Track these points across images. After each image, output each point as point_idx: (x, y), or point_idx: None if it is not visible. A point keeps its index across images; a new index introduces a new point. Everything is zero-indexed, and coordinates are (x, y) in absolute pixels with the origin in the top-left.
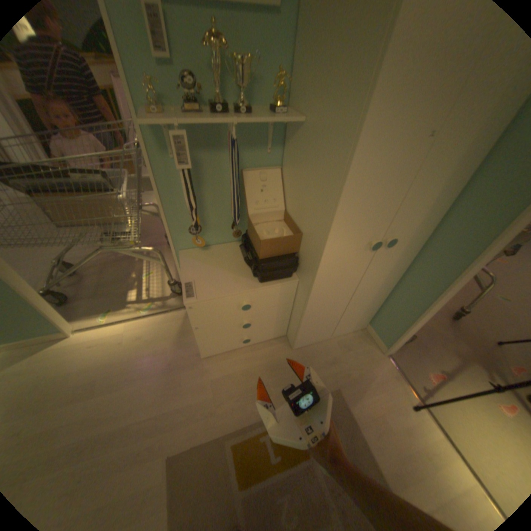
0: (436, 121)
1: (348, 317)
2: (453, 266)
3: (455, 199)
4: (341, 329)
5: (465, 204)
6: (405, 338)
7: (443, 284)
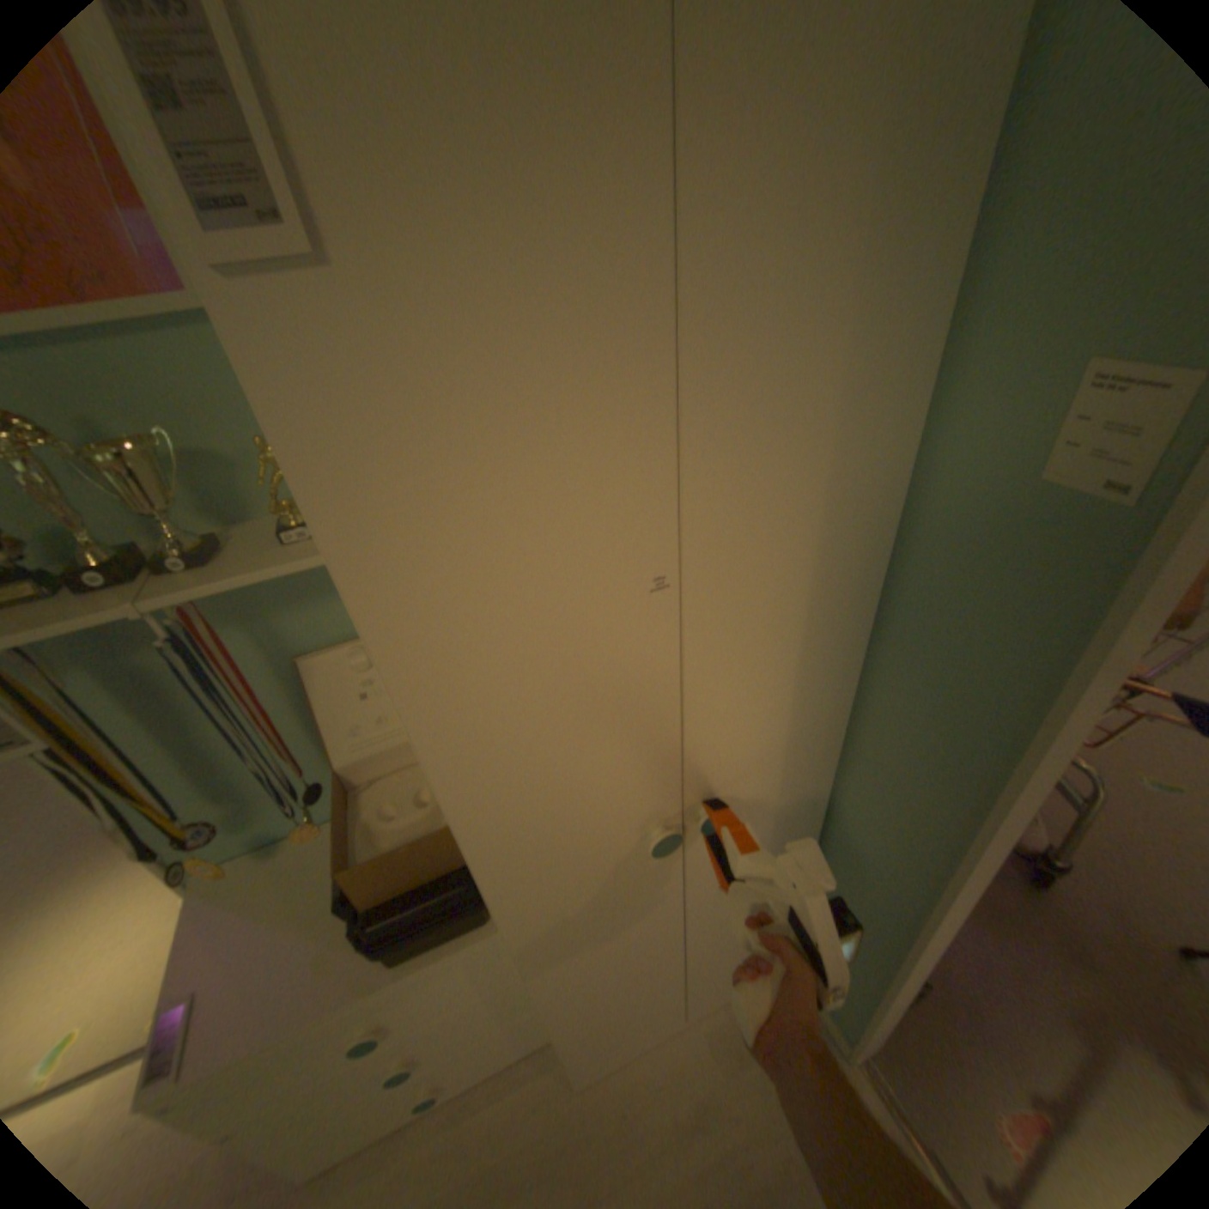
0: (645, 560)
1: (709, 975)
2: (922, 851)
3: (866, 667)
4: (707, 1001)
5: (892, 681)
6: (881, 1028)
7: (919, 898)
